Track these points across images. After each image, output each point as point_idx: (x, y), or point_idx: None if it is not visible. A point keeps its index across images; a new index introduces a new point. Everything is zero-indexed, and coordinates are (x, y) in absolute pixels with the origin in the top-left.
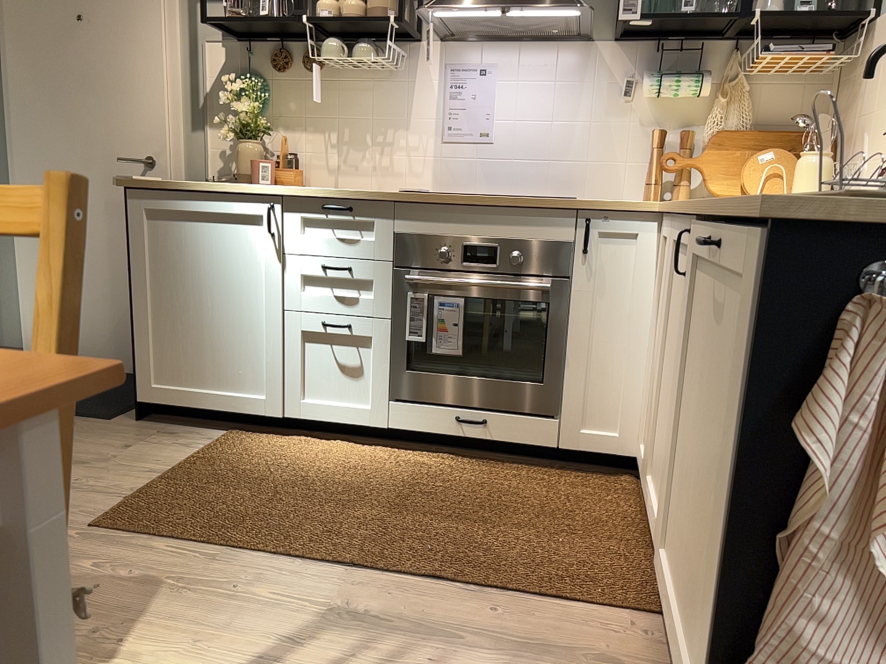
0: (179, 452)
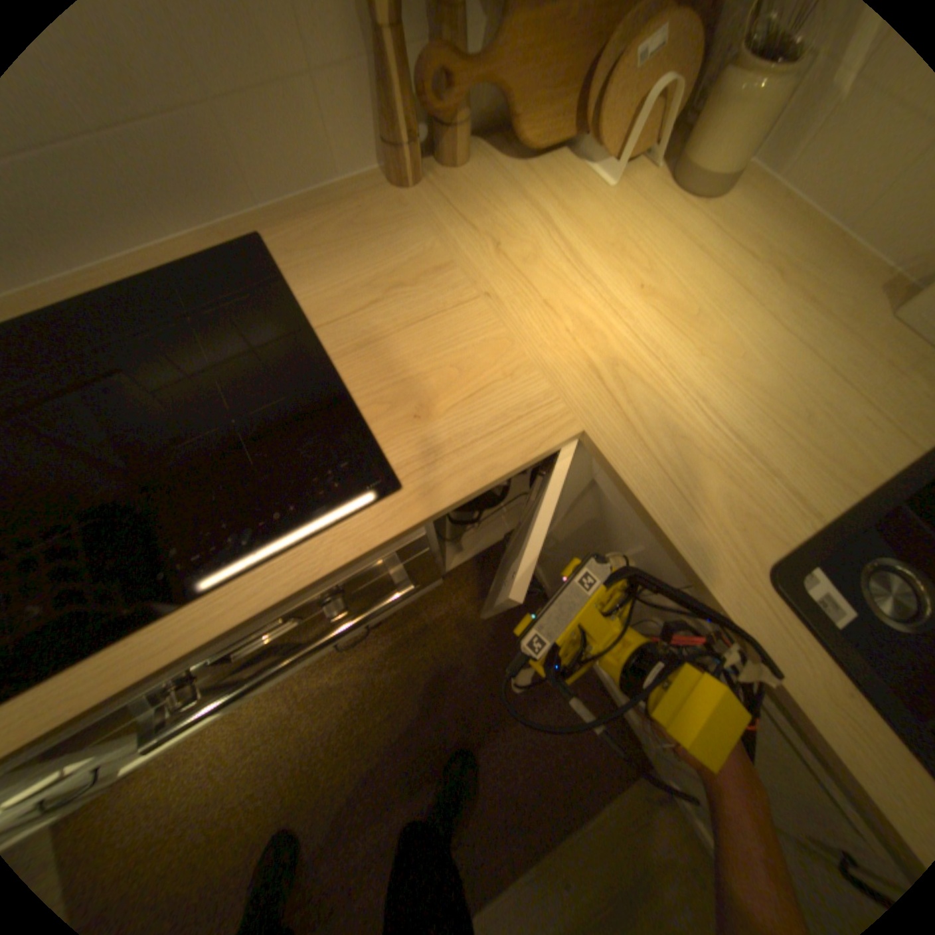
0: None
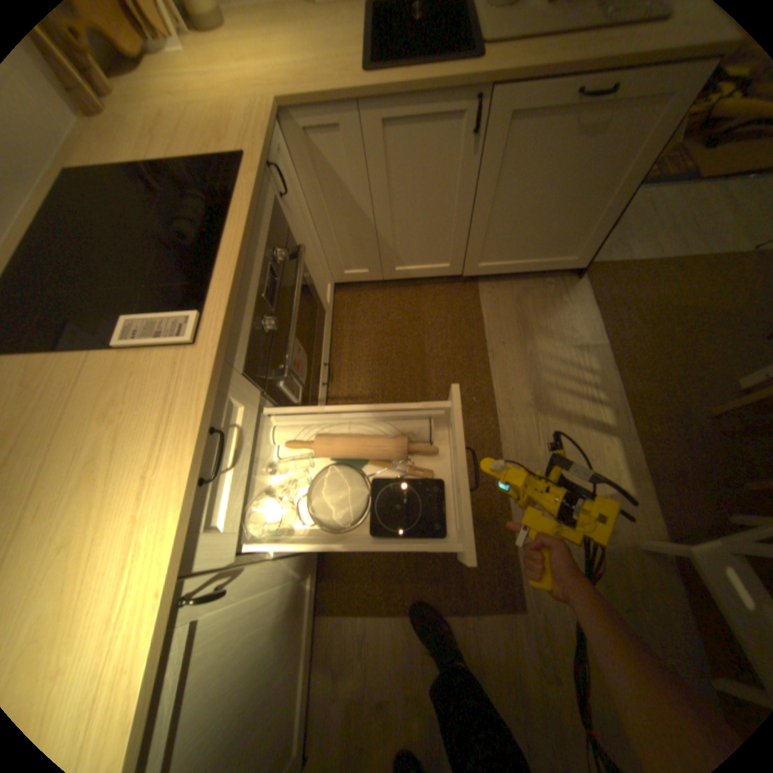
0: (379, 635)
